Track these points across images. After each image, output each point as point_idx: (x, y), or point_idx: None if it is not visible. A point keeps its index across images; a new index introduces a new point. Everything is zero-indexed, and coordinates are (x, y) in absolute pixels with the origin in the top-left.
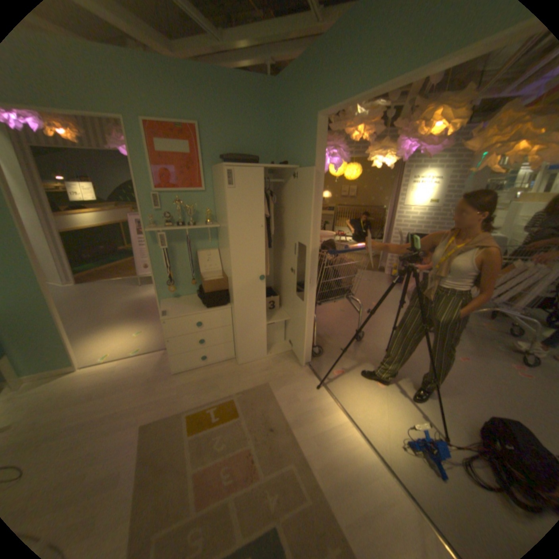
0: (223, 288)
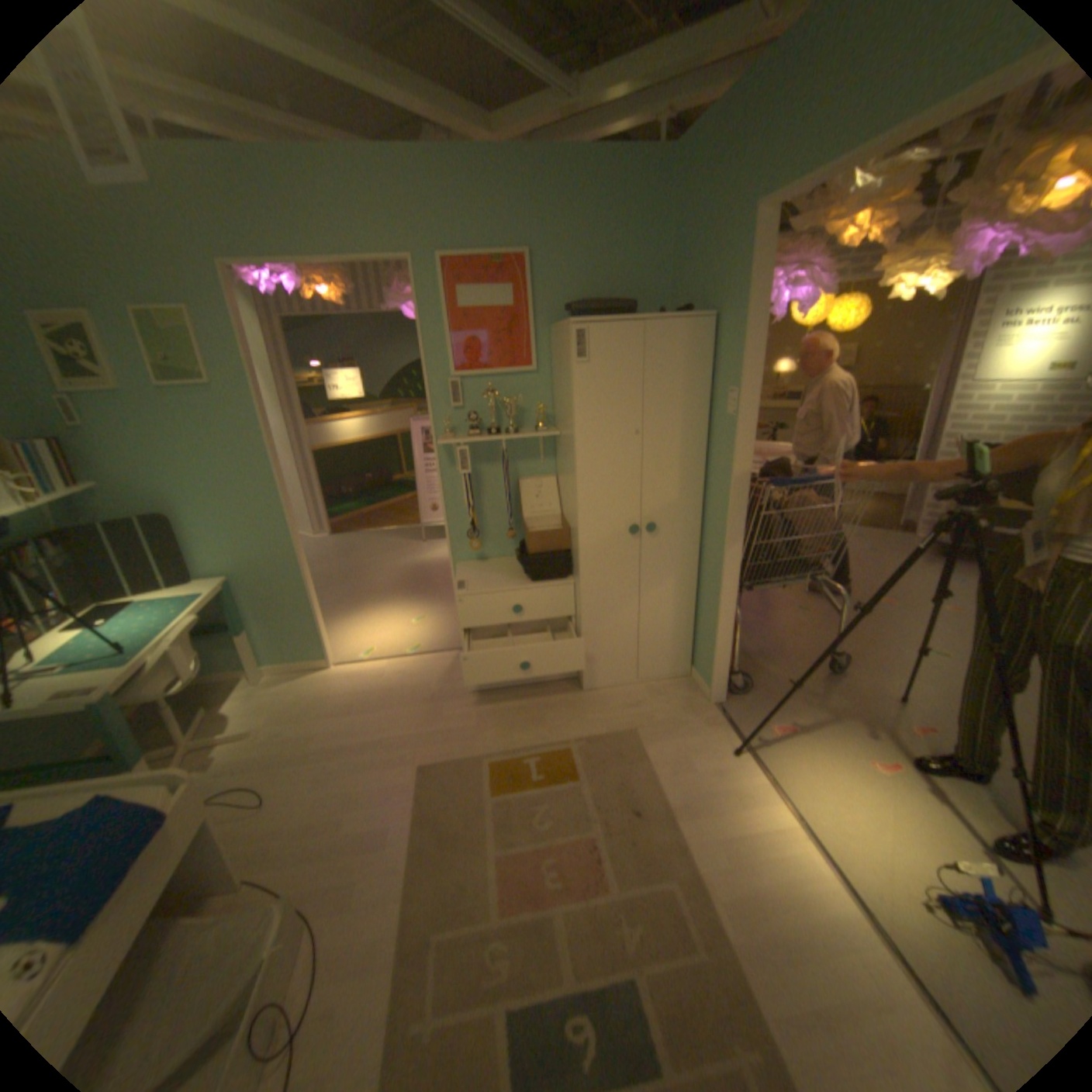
0: (562, 547)
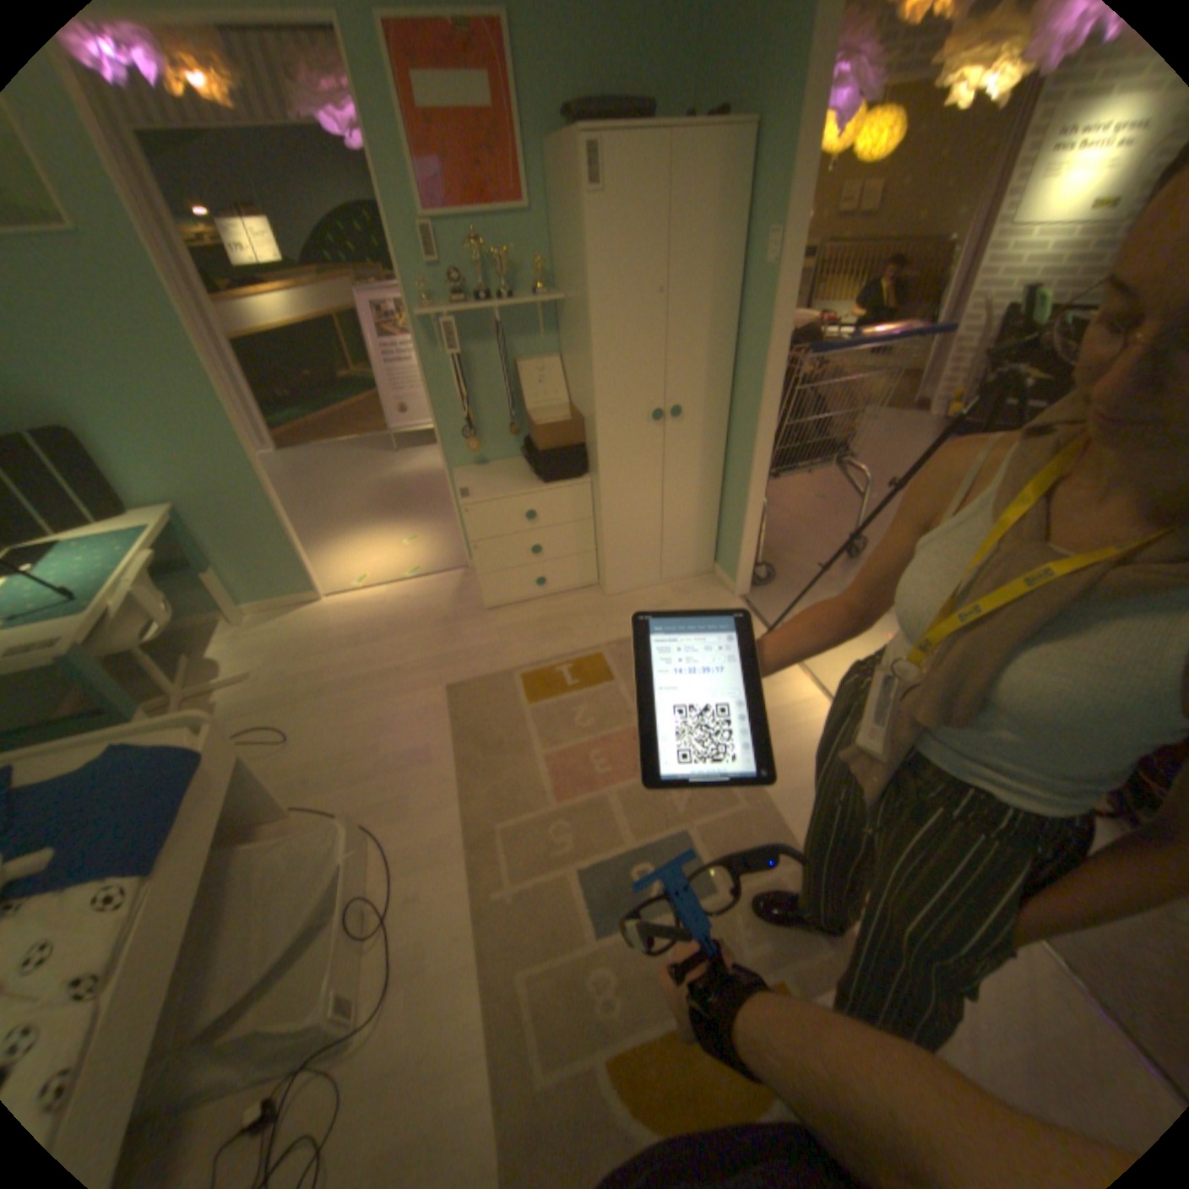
0: (575, 441)
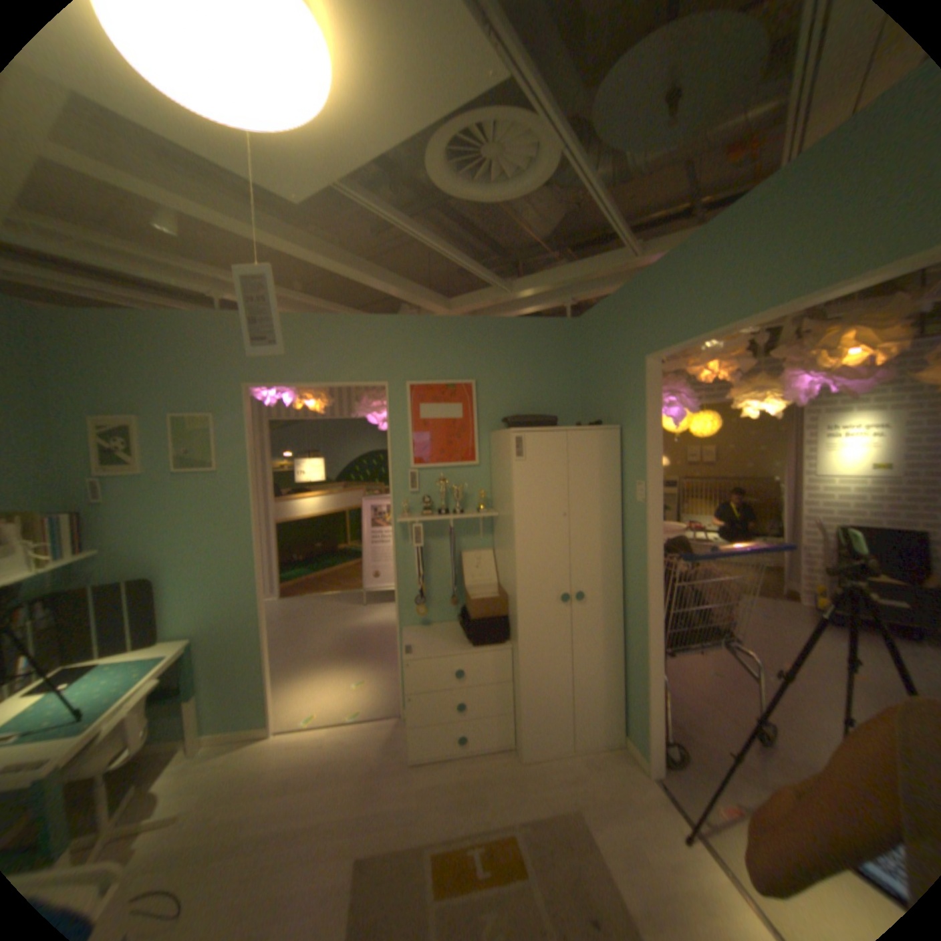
0: (501, 613)
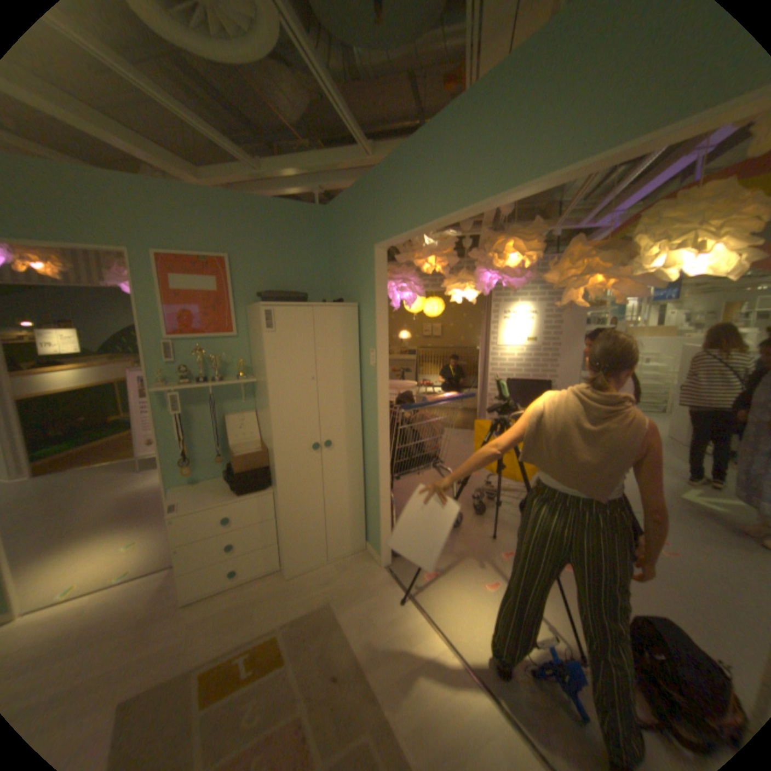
0: (262, 465)
